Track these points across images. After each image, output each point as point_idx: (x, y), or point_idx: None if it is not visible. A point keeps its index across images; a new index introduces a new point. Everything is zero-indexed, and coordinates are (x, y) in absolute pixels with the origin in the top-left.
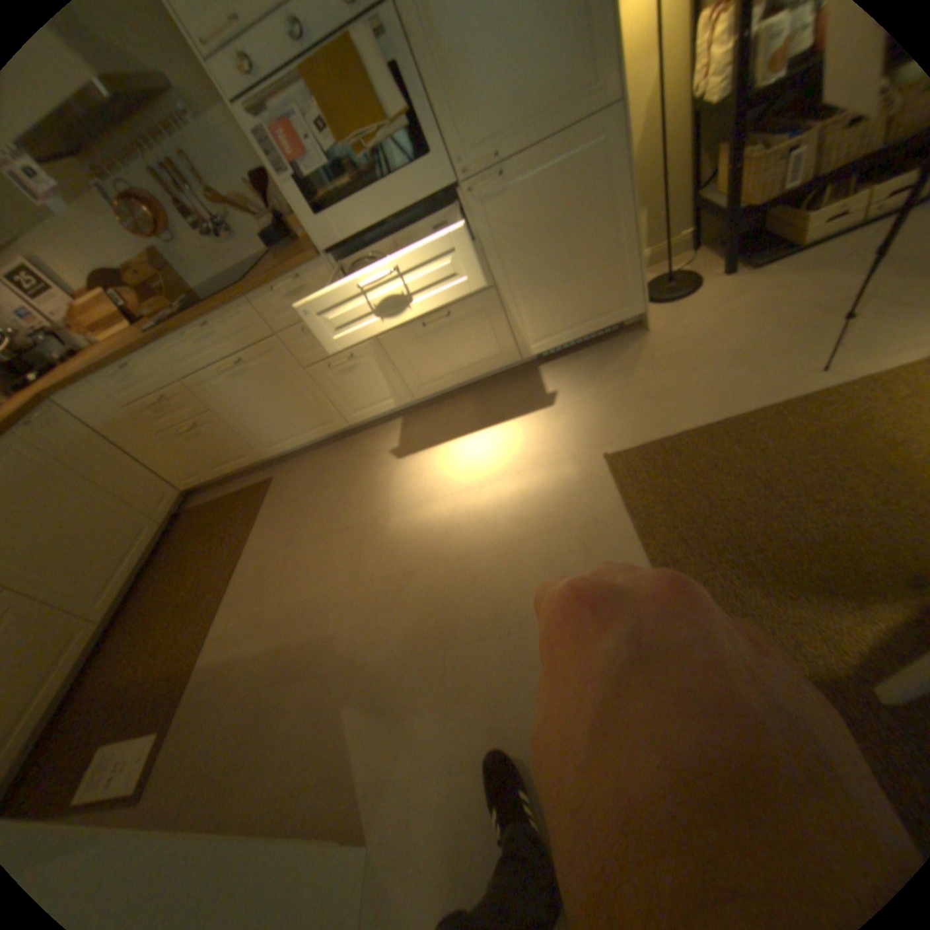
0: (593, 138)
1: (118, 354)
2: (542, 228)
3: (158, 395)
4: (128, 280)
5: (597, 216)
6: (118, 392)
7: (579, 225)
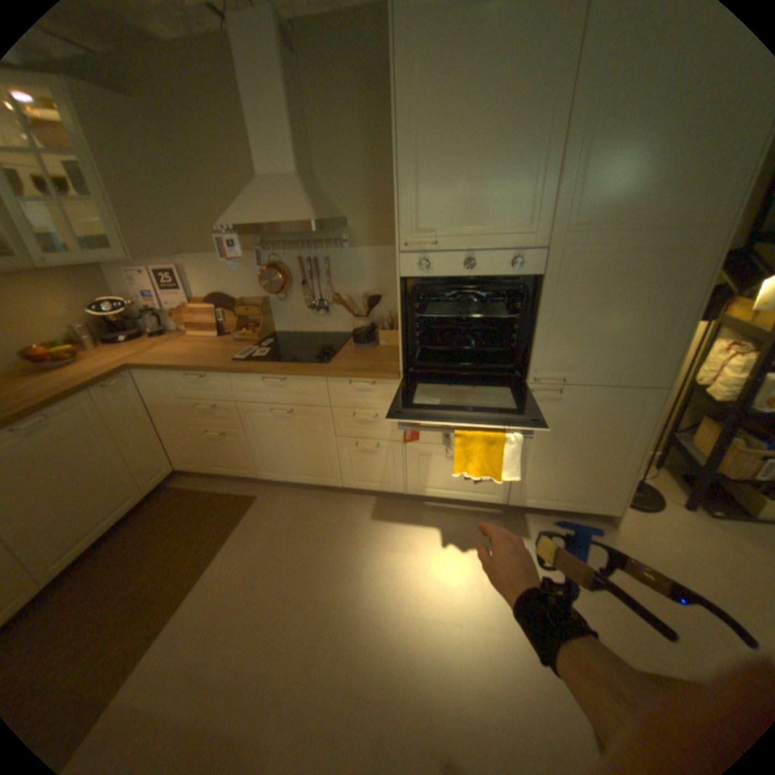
0: (636, 401)
1: (204, 368)
2: (570, 434)
3: (211, 403)
4: (237, 311)
5: (615, 445)
6: (183, 388)
7: (598, 444)
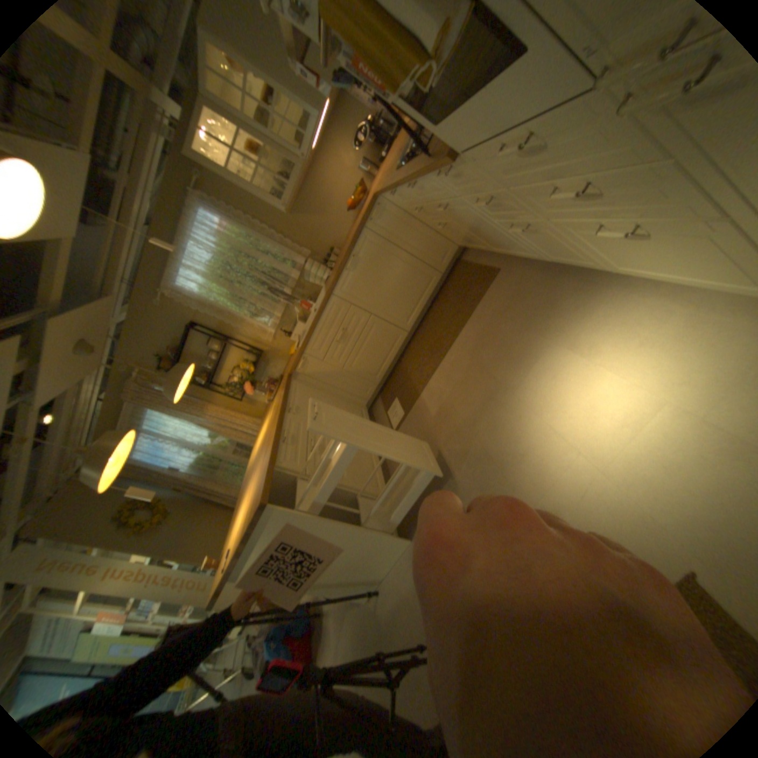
0: None
1: (388, 186)
2: None
3: (420, 205)
4: None
5: None
6: (402, 198)
7: None
